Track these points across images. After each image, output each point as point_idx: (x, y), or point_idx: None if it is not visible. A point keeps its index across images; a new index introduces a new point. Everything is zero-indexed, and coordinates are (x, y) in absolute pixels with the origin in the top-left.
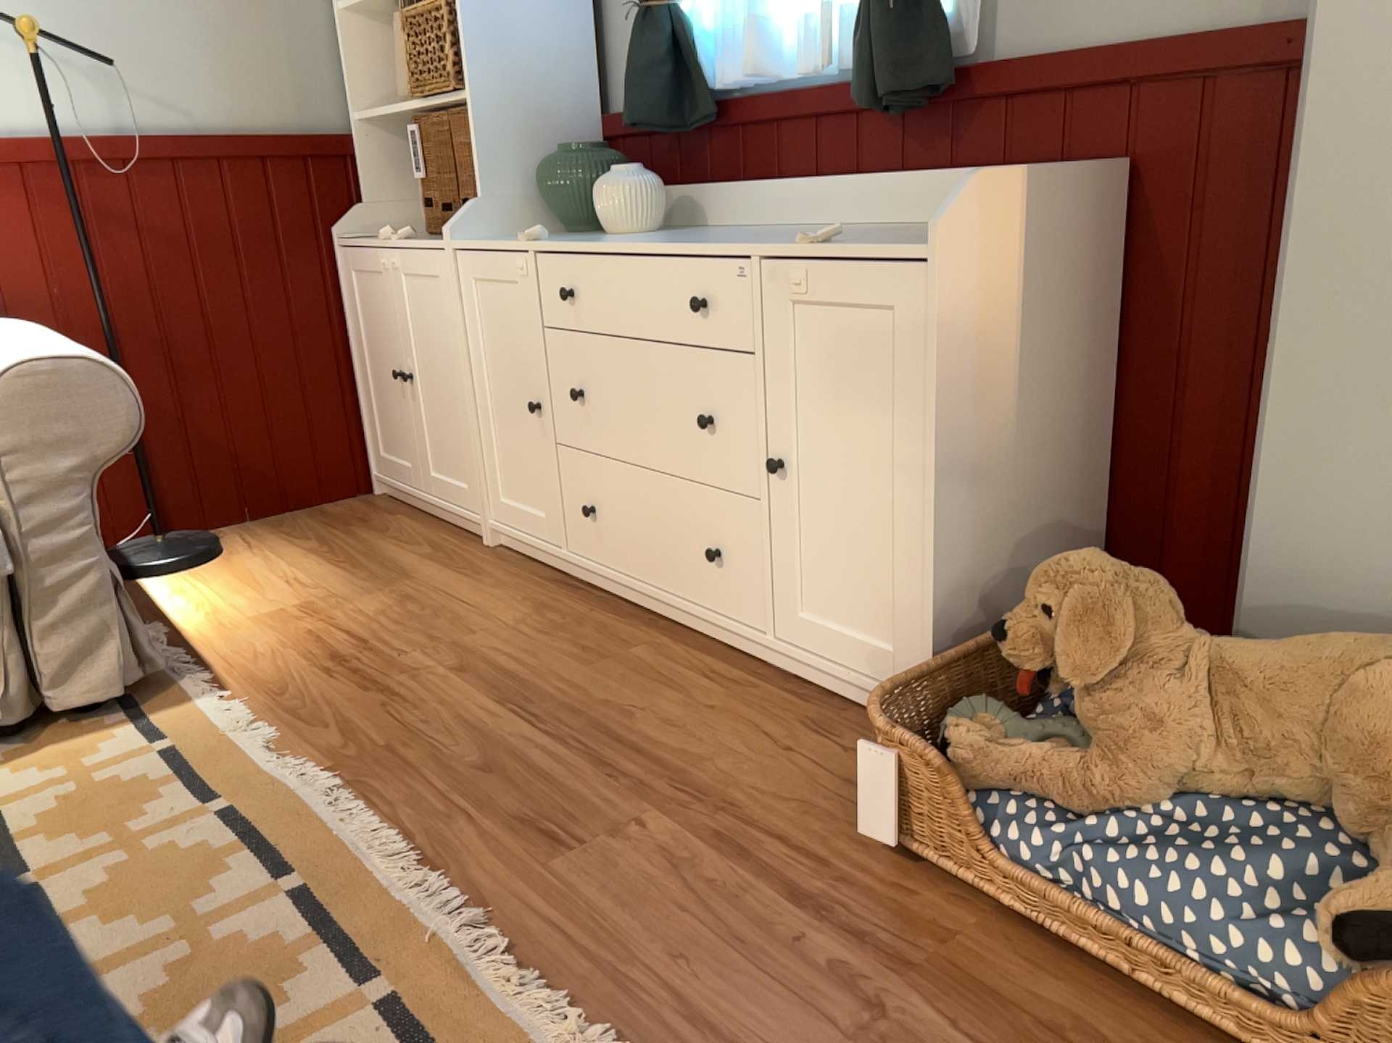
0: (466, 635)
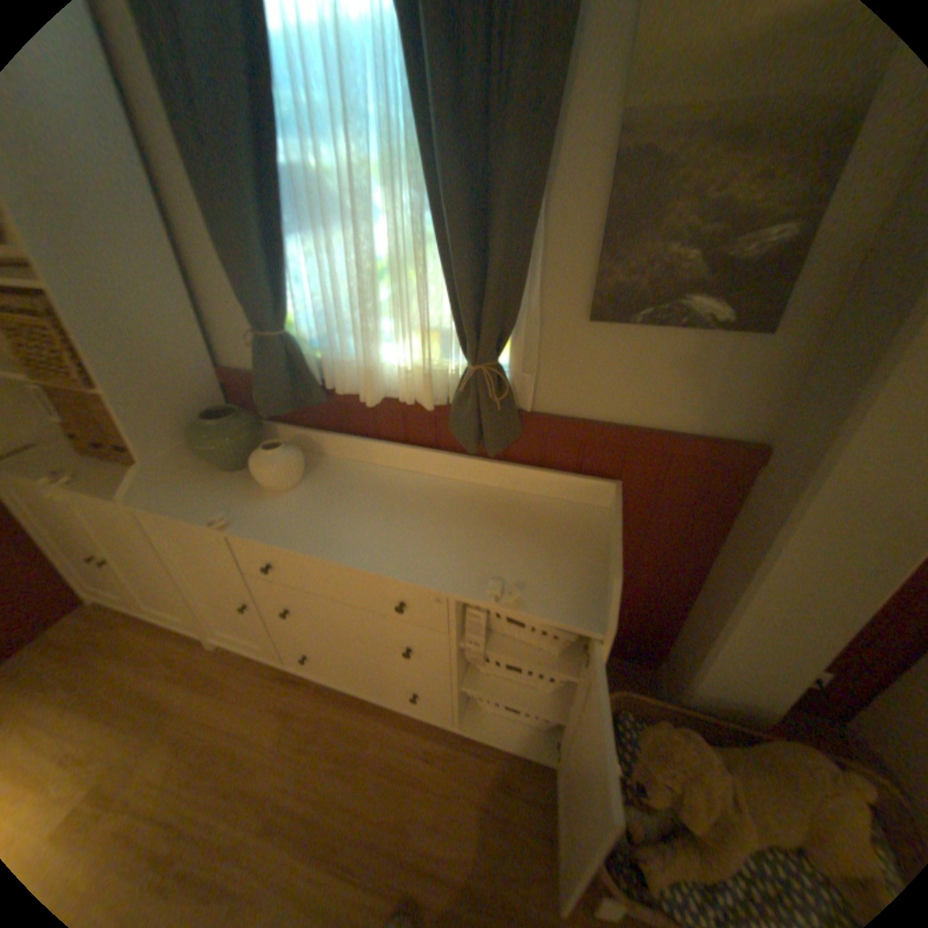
0: (248, 780)
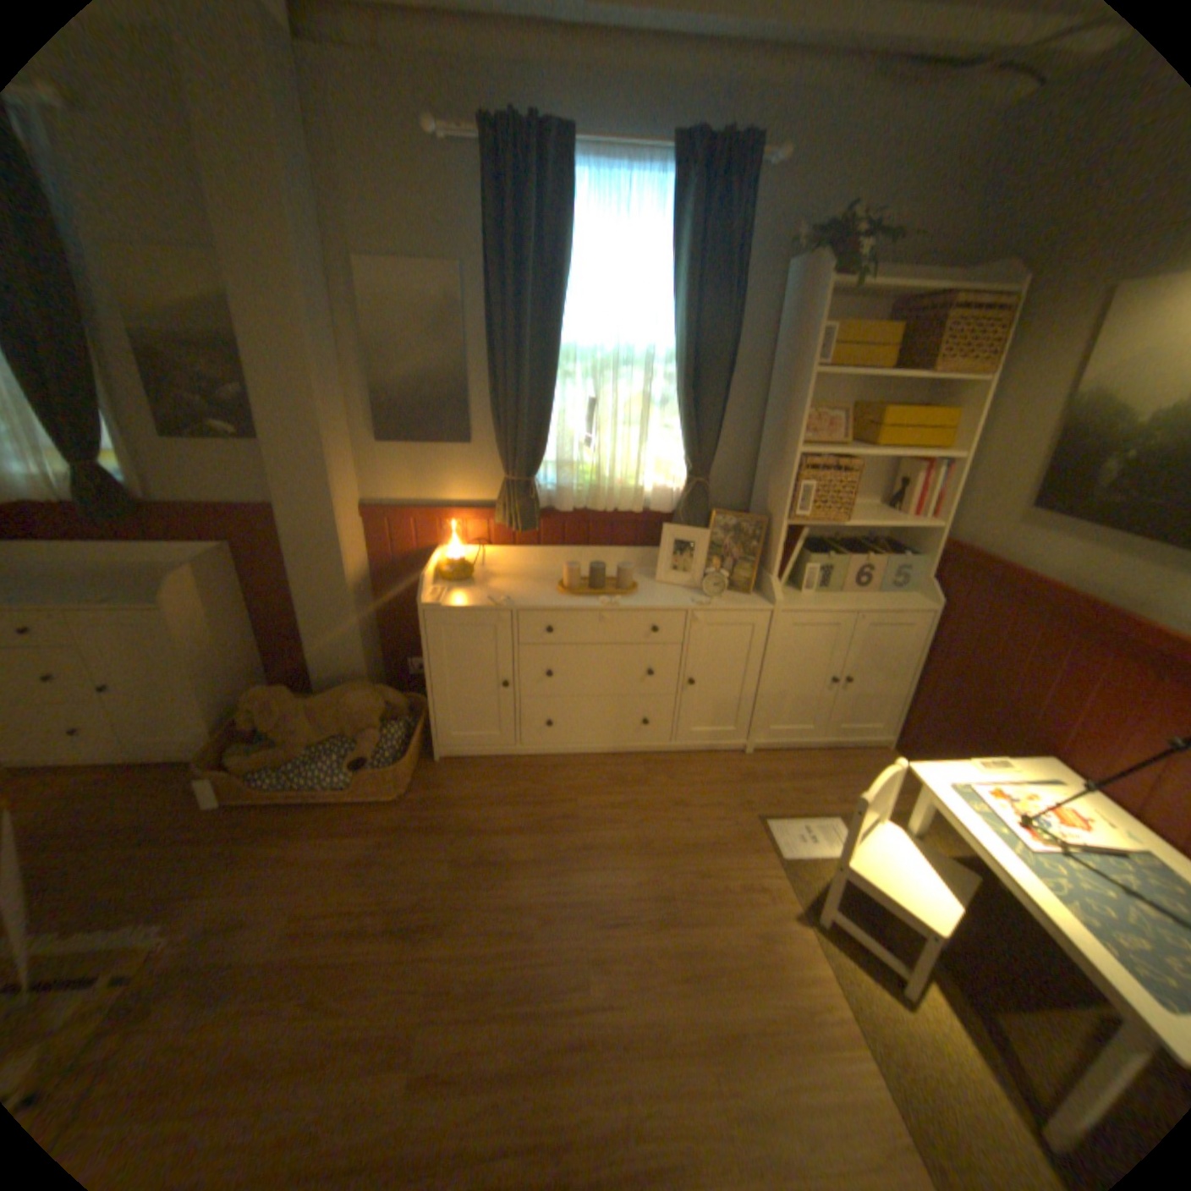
0: None
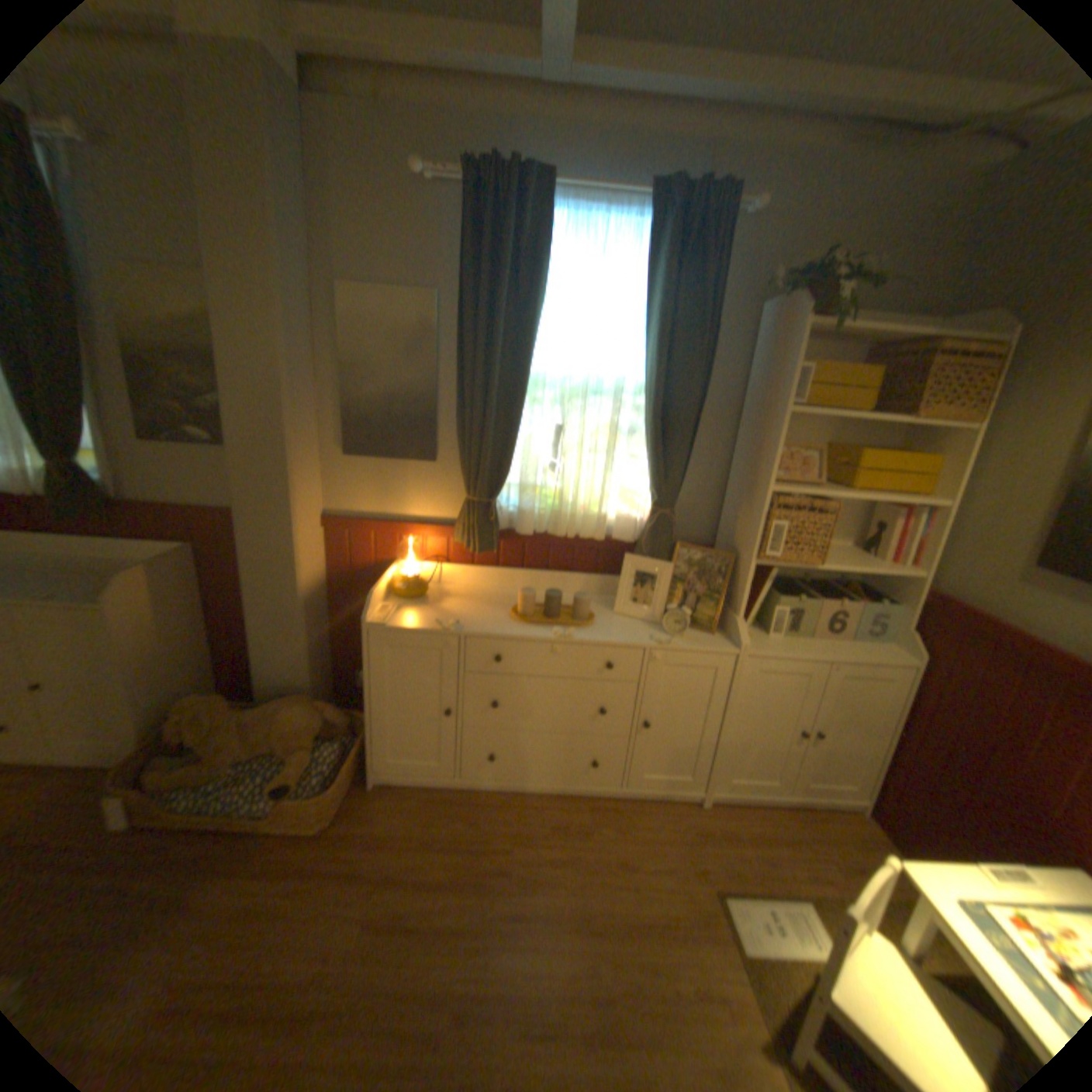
0: None
